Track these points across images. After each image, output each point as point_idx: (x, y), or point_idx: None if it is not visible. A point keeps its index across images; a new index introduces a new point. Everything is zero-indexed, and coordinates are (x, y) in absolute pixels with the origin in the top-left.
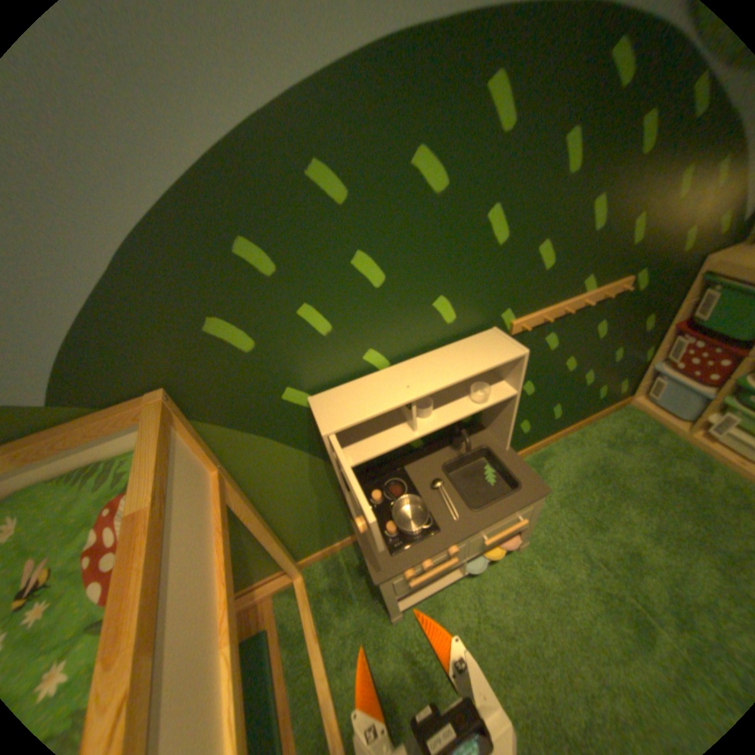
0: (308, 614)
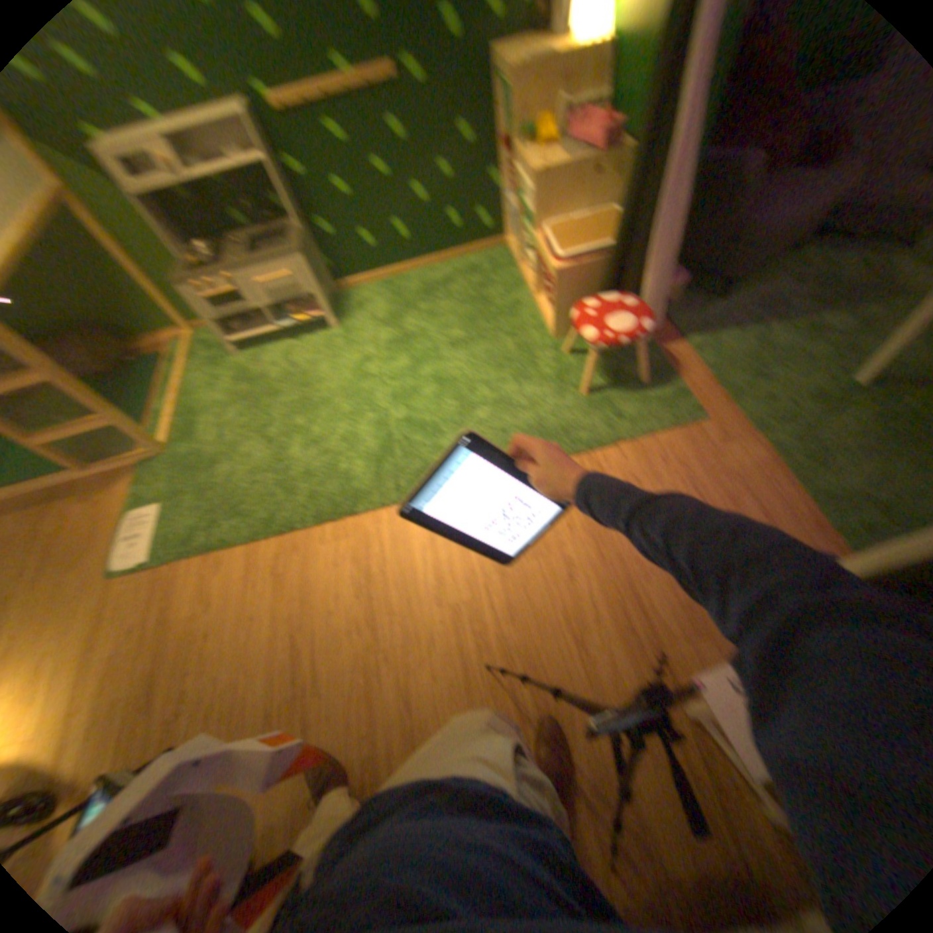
0: (181, 347)
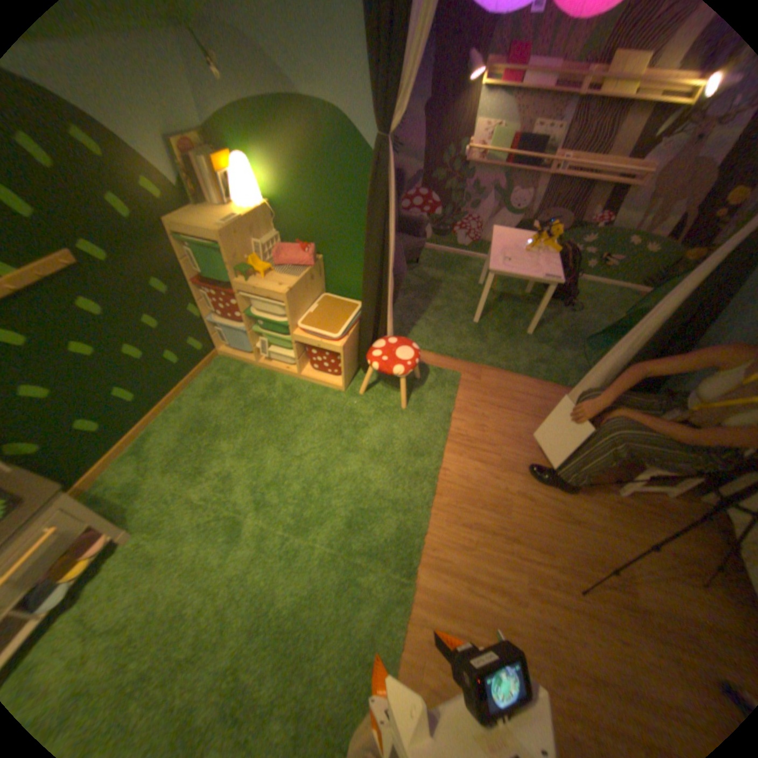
0: None
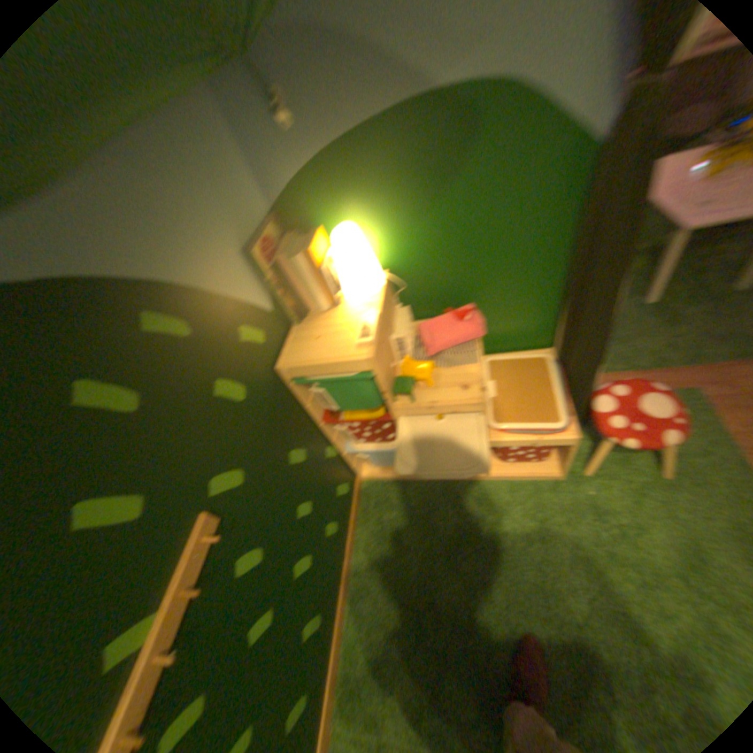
0: None
